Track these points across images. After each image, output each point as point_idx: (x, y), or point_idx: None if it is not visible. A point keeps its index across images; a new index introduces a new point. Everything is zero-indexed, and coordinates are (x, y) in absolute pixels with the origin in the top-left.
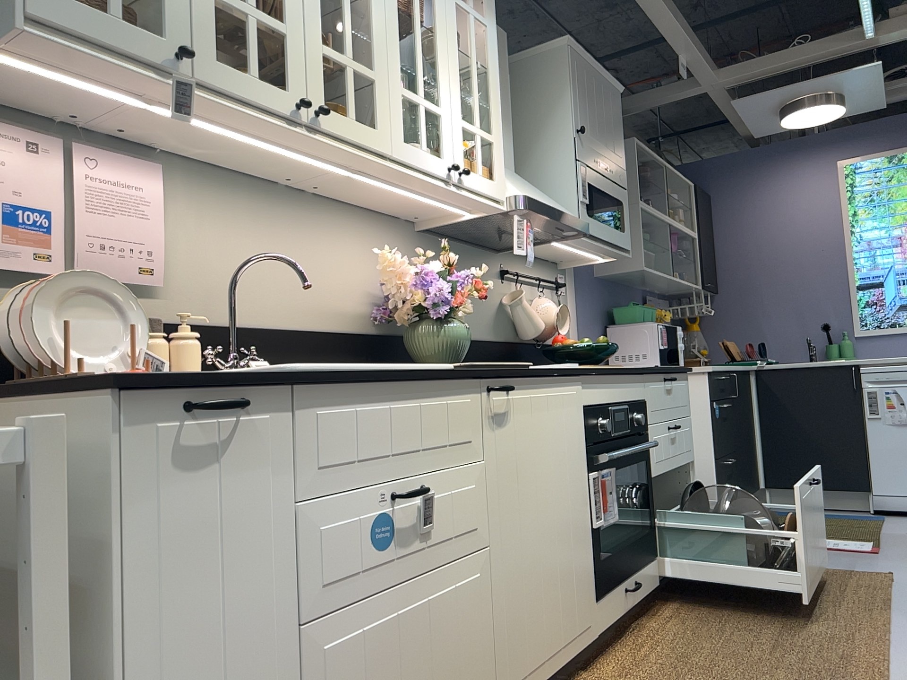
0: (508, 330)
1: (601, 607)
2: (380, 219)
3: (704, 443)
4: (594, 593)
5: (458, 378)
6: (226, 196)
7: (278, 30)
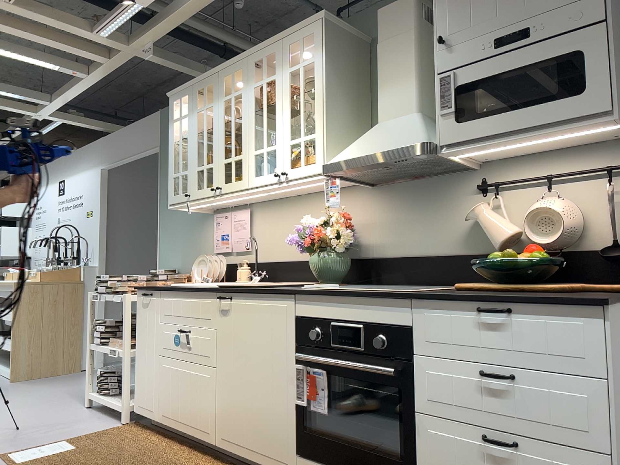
0: (488, 242)
1: (302, 463)
2: (343, 191)
3: None
4: (297, 449)
5: (203, 291)
6: (270, 210)
7: (211, 166)
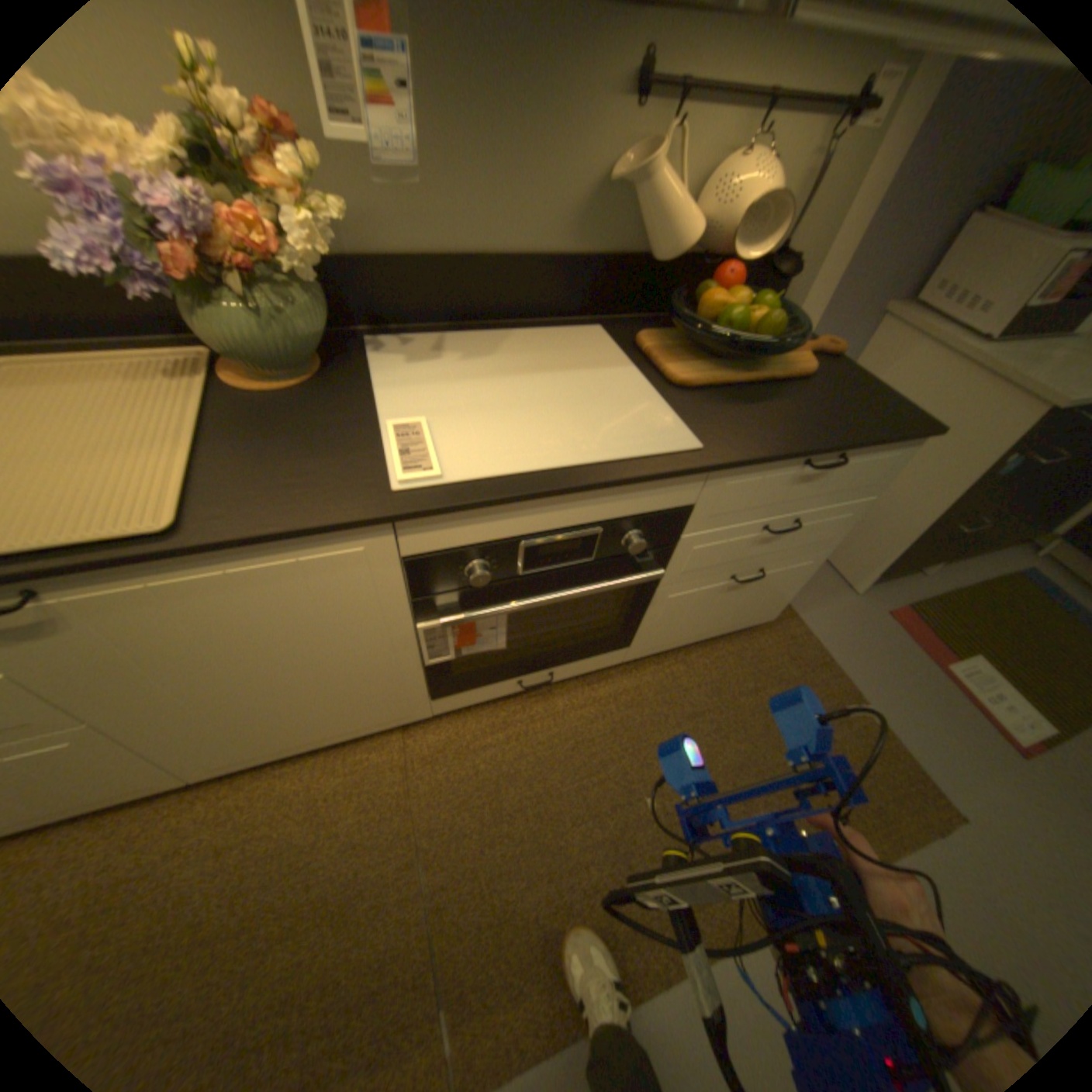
0: (622, 227)
1: (444, 701)
2: None
3: (939, 493)
4: (429, 695)
5: None
6: None
7: None
